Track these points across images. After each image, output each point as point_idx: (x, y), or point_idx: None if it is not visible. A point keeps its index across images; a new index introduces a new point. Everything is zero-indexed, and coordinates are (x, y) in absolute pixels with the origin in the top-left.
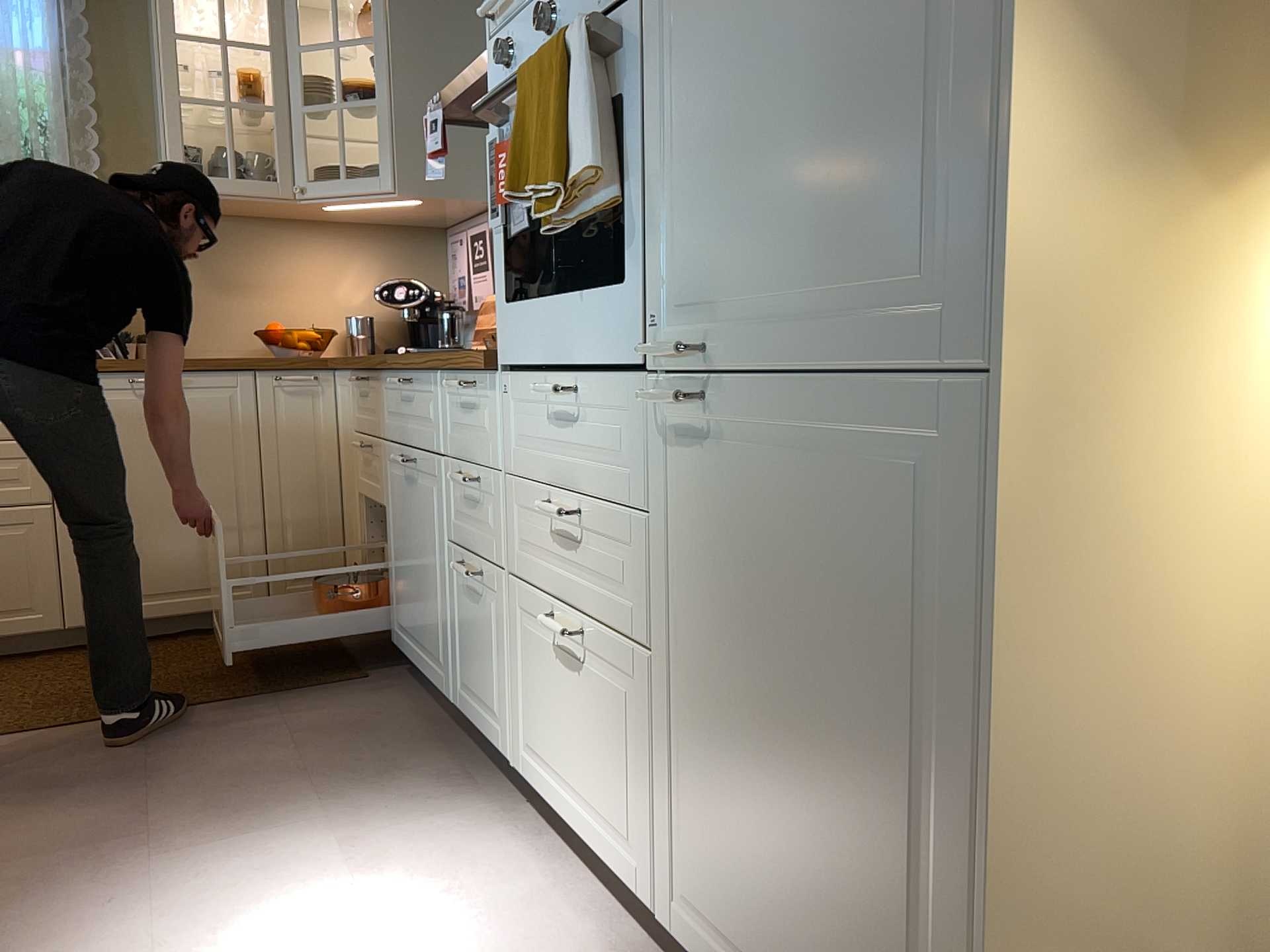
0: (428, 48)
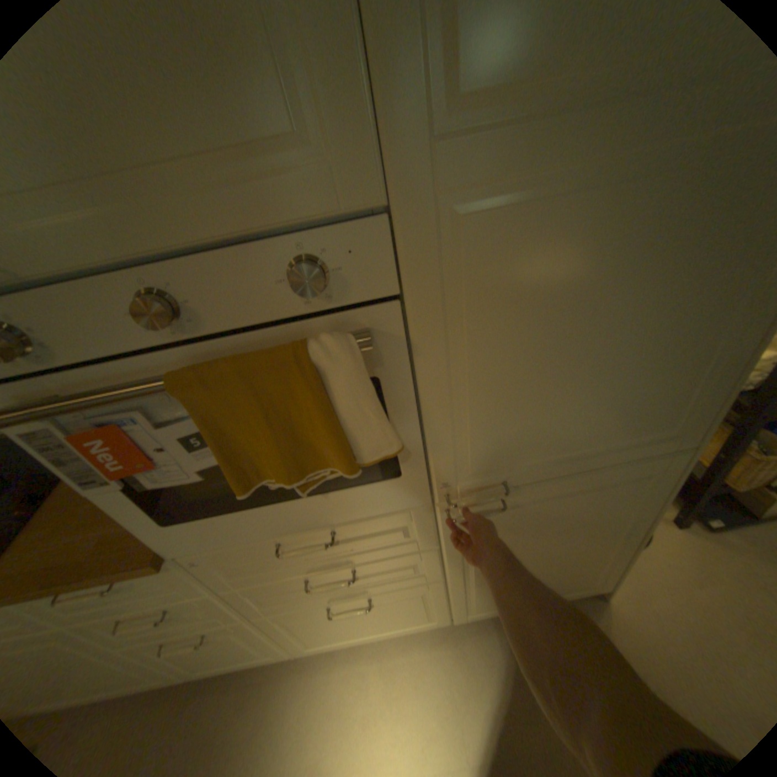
0: None
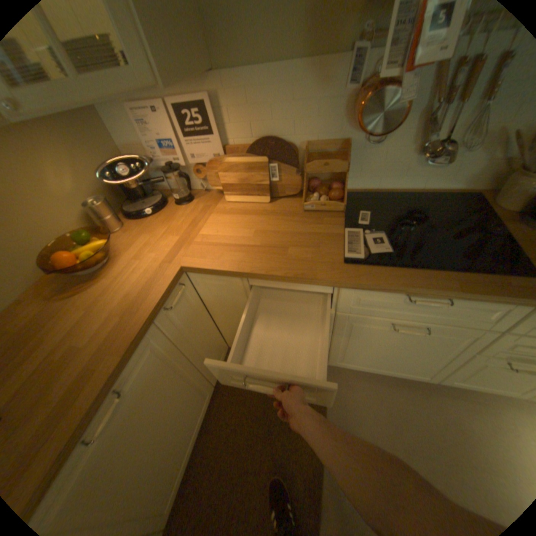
0: None
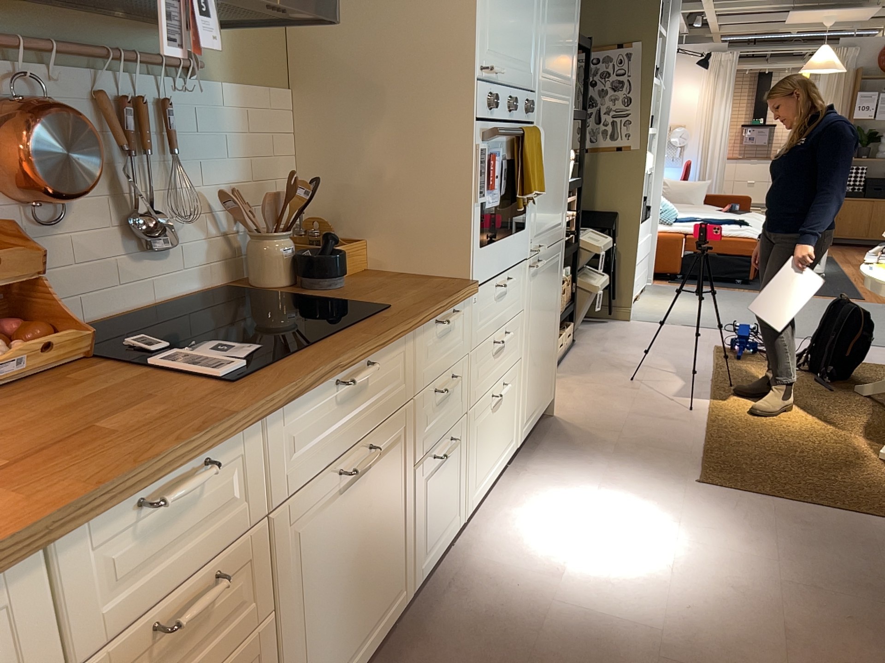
0: None
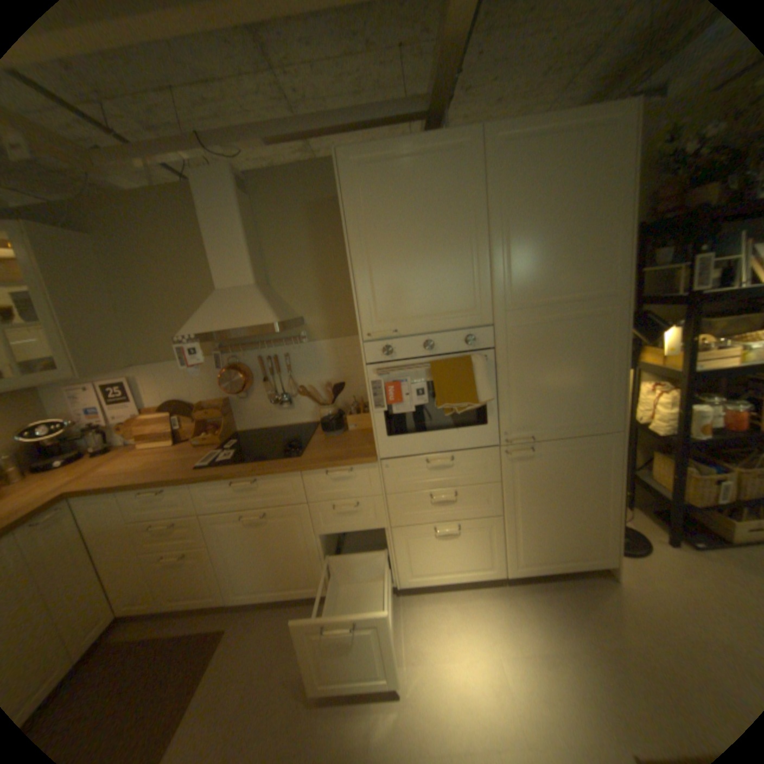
0: (68, 288)
